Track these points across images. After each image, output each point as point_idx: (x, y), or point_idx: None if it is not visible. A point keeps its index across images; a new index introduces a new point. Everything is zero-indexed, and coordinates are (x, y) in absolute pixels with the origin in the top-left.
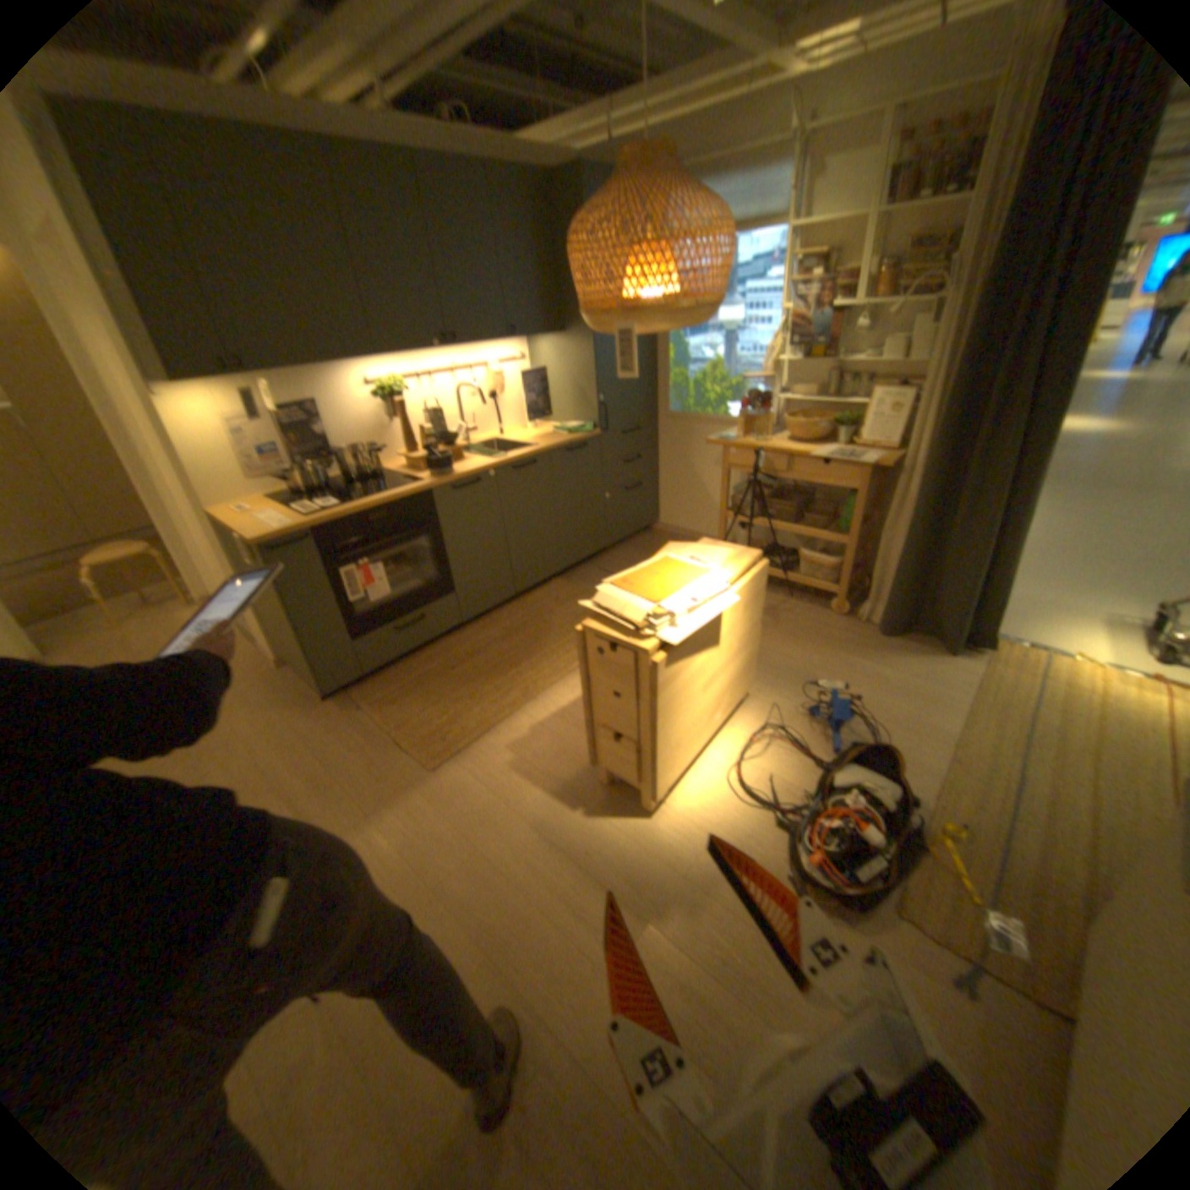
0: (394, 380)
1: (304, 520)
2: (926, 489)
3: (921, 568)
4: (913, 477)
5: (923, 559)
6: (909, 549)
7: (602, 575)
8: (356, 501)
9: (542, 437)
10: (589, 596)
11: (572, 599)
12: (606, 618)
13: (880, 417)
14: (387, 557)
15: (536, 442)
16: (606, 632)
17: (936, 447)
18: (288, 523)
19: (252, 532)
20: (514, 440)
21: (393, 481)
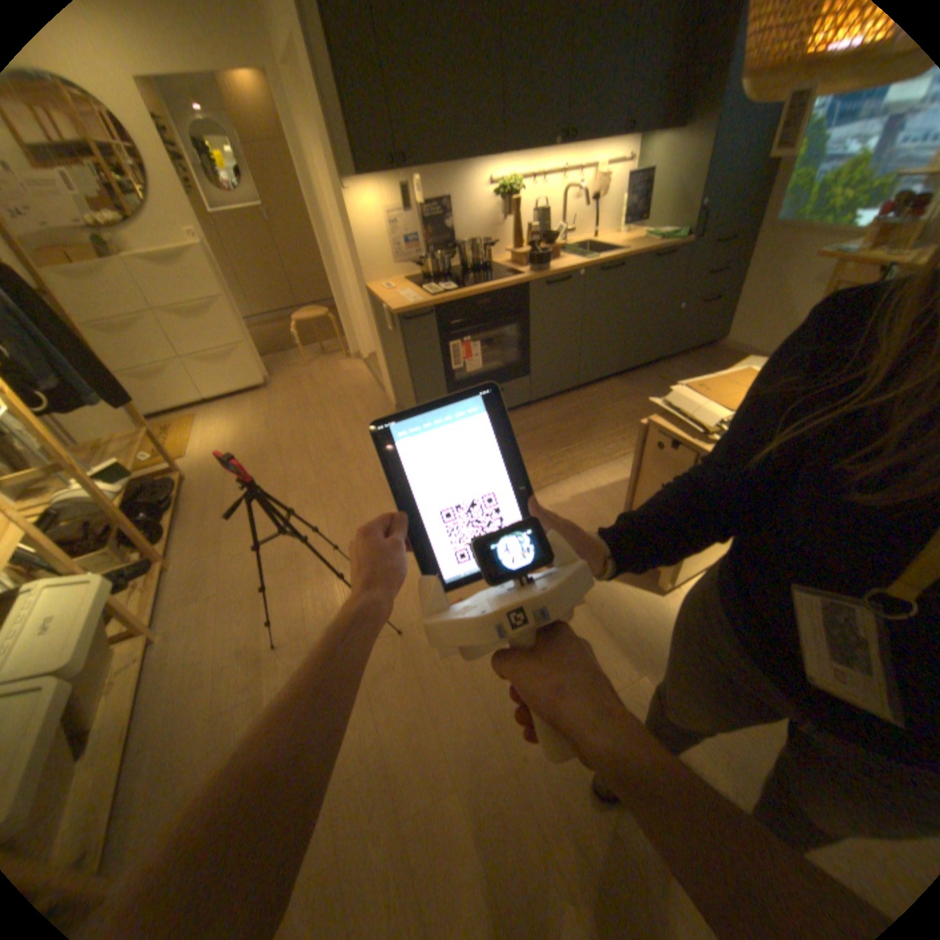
0: (512, 178)
1: (429, 298)
2: None
3: None
4: None
5: None
6: None
7: (658, 380)
8: (468, 286)
9: (633, 240)
10: (642, 397)
11: (625, 397)
12: (674, 416)
13: None
14: (483, 337)
15: (627, 245)
16: (671, 429)
17: None
18: (418, 299)
19: (393, 304)
20: (605, 242)
21: (497, 272)
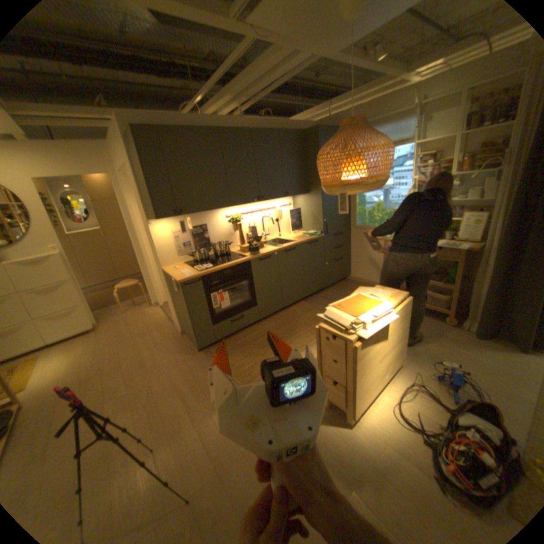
0: (237, 215)
1: (198, 272)
2: (499, 262)
3: (499, 303)
4: (491, 256)
5: (500, 298)
6: (492, 293)
7: (323, 299)
8: (219, 265)
9: (297, 237)
10: (317, 309)
11: (309, 310)
12: (330, 323)
13: (468, 226)
14: (229, 289)
15: (295, 239)
16: (330, 329)
17: (504, 241)
18: (192, 274)
19: (178, 277)
20: (285, 238)
21: (234, 256)
